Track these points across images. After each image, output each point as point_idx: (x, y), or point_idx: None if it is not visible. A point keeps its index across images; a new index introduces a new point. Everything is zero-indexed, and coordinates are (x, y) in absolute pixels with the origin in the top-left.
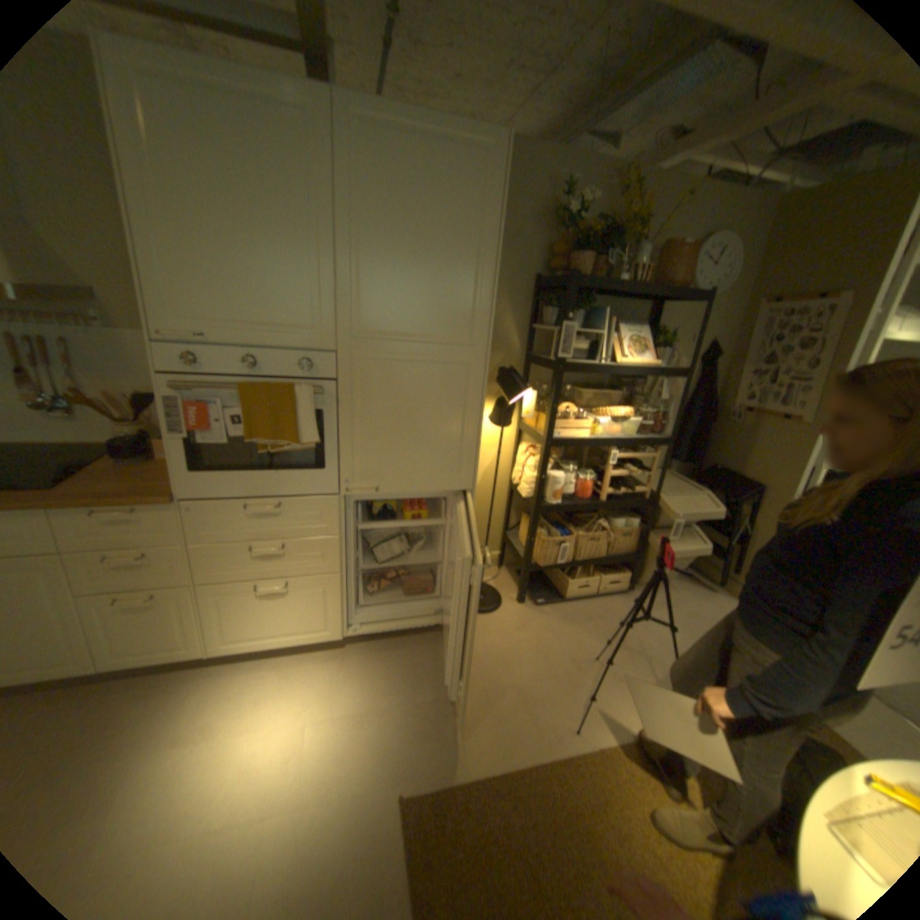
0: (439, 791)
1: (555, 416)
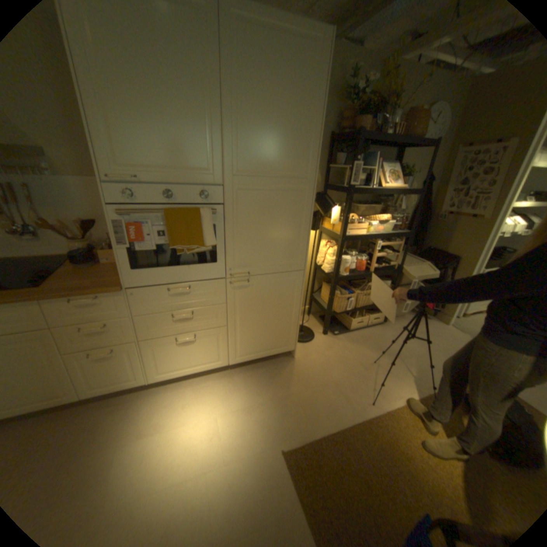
0: (303, 445)
1: (346, 222)
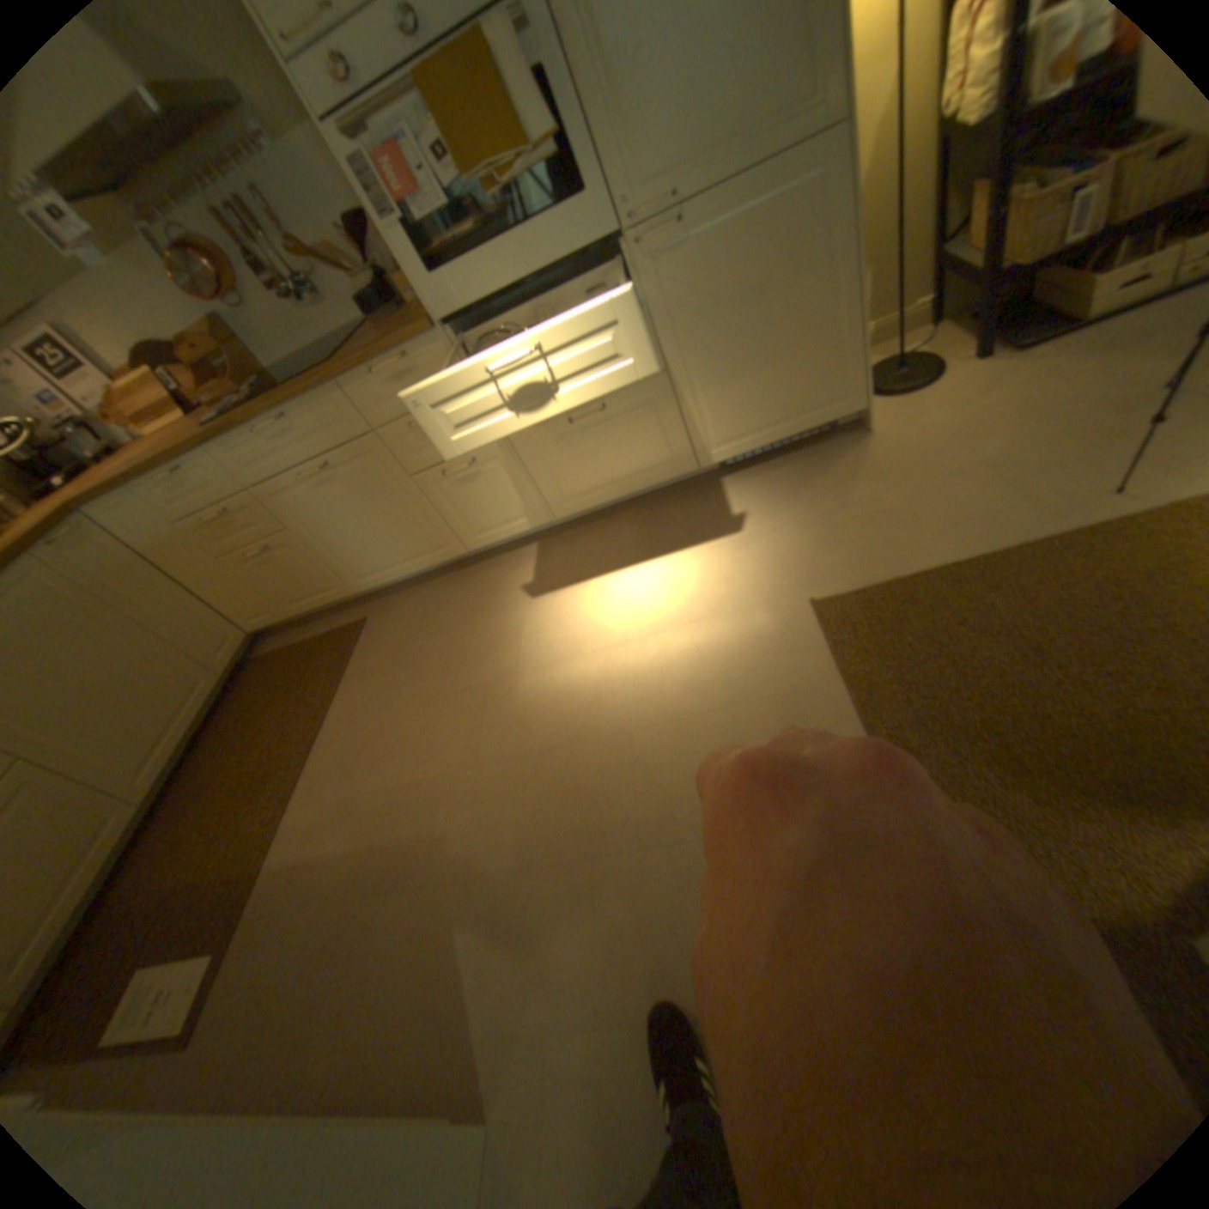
0: (871, 587)
1: None
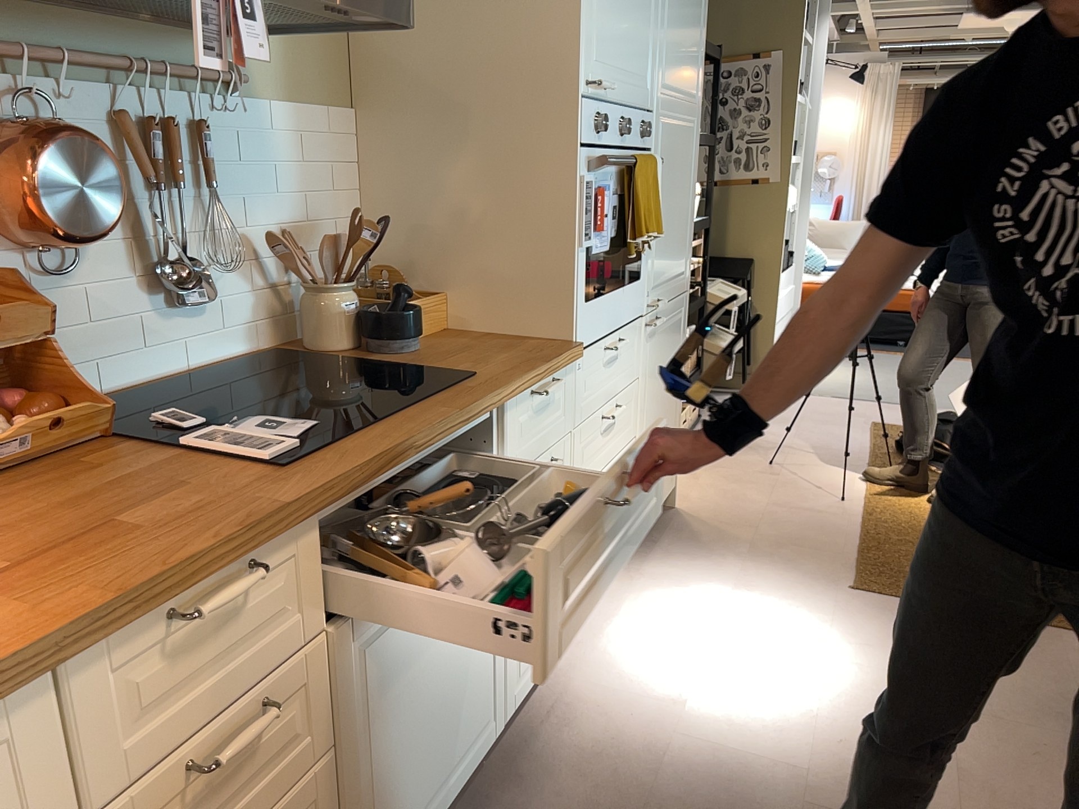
0: (852, 569)
1: None
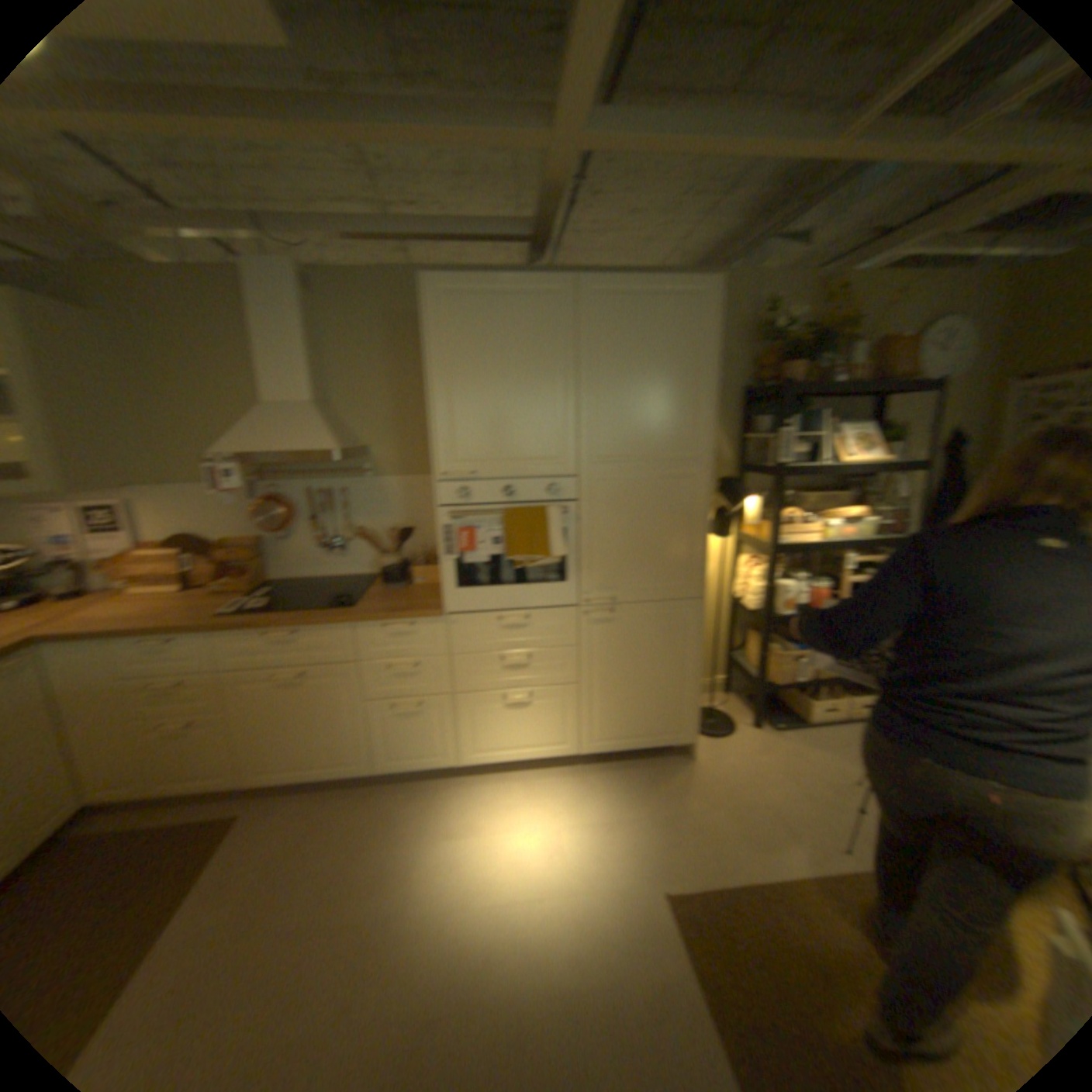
0: (706, 893)
1: (781, 522)
